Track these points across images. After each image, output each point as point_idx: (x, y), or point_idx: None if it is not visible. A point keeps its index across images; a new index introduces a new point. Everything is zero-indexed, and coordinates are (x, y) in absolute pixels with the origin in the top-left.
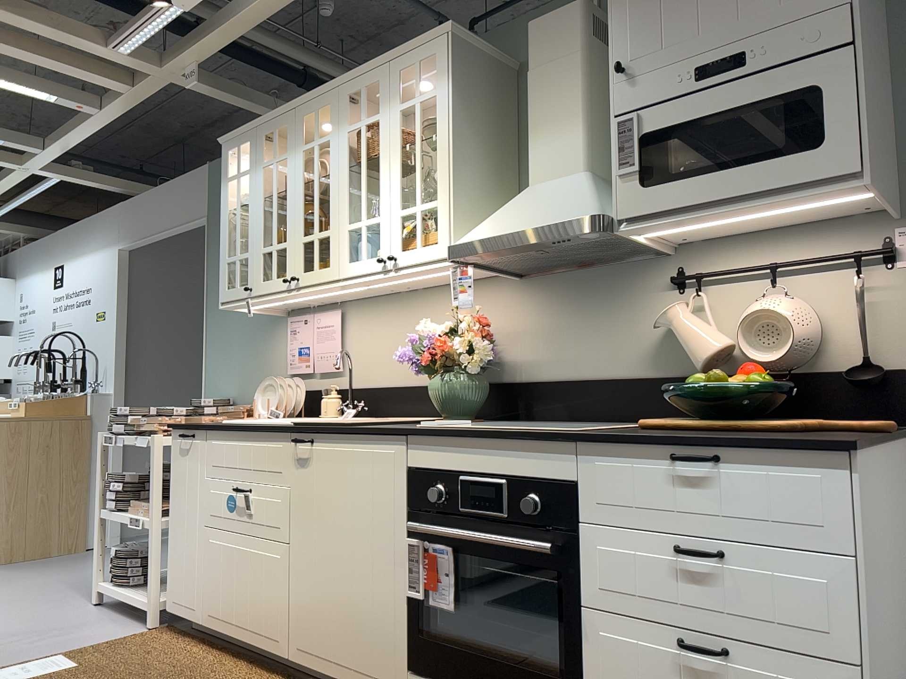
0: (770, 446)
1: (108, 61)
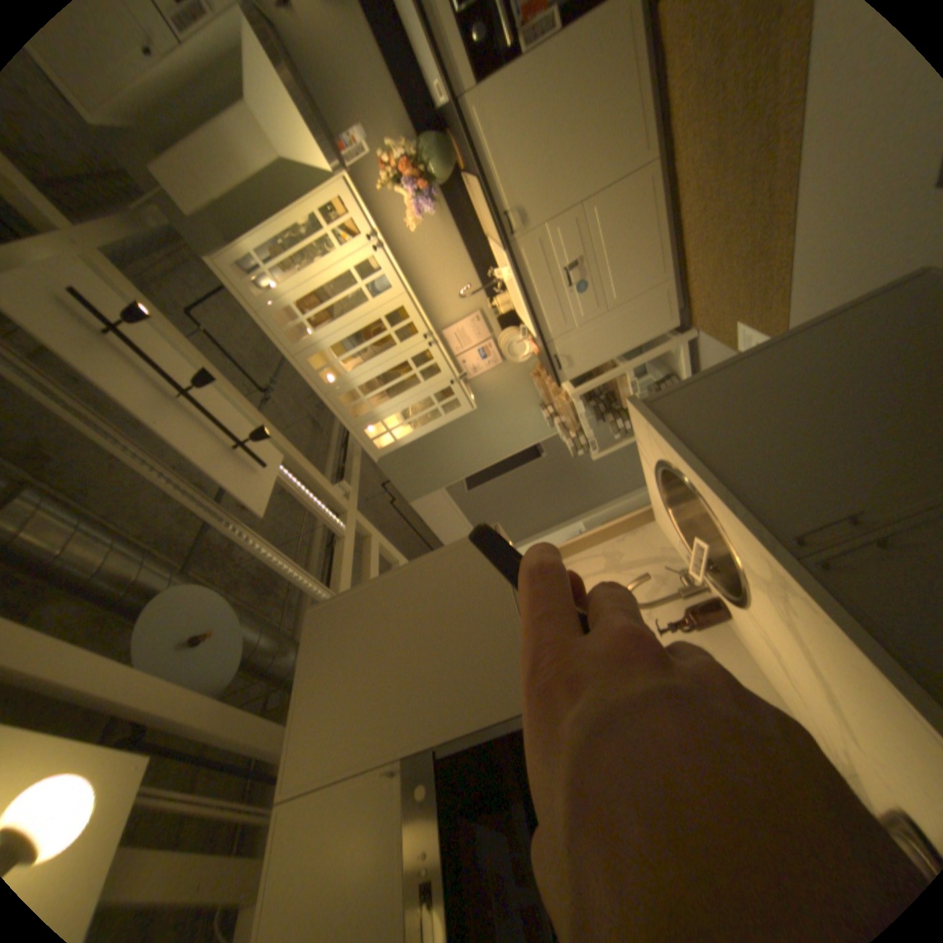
0: None
1: (355, 538)
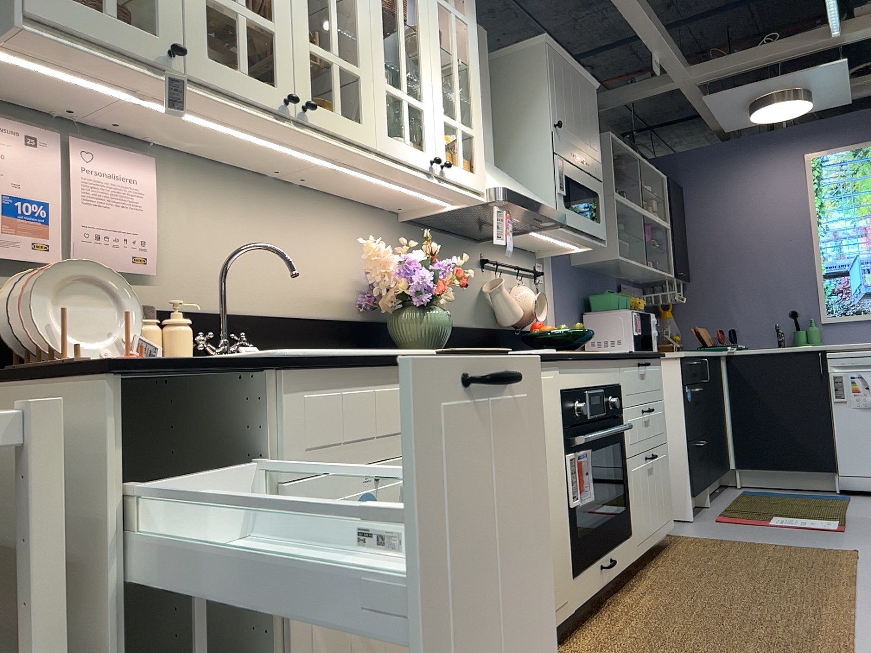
0: (657, 356)
1: None
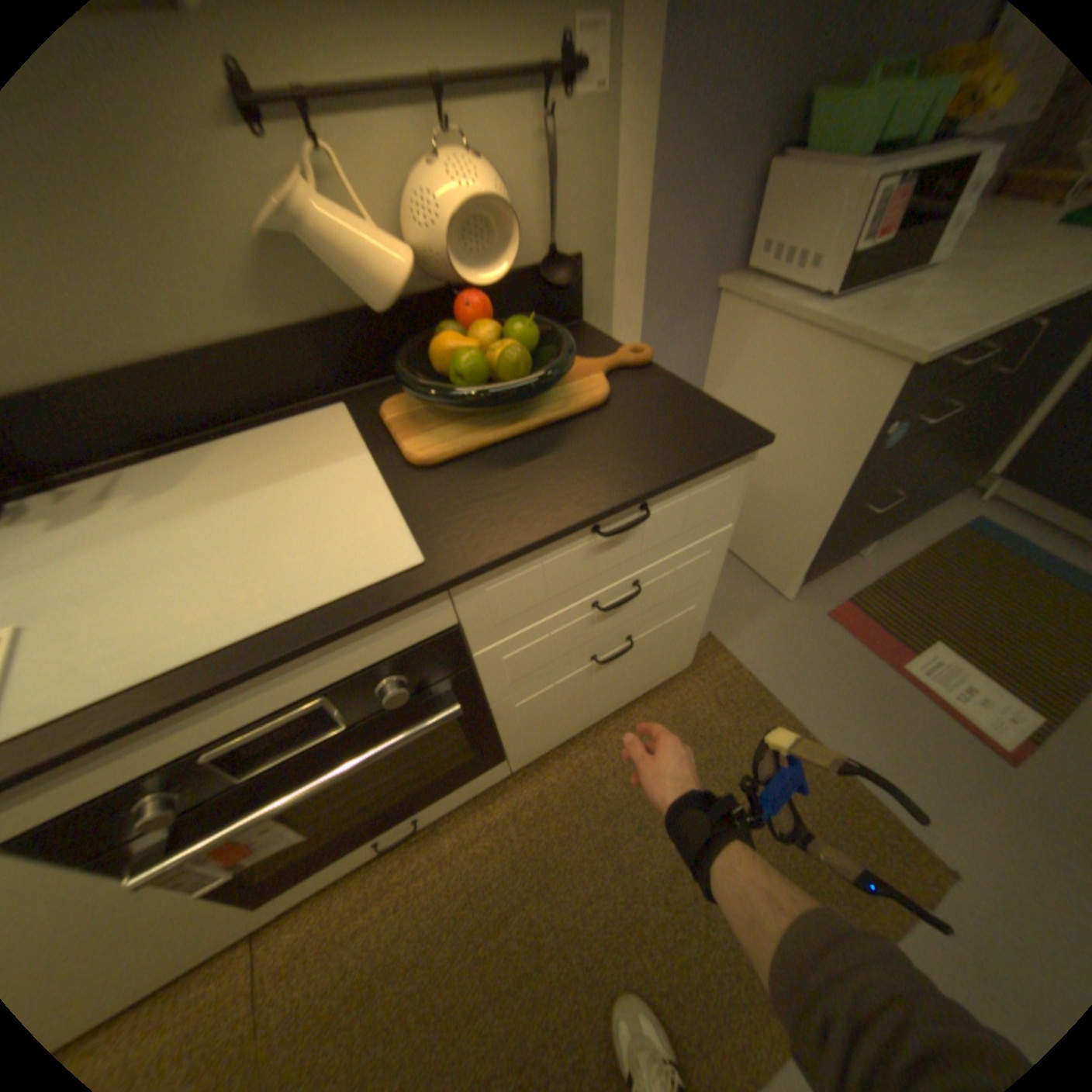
0: (705, 473)
1: None
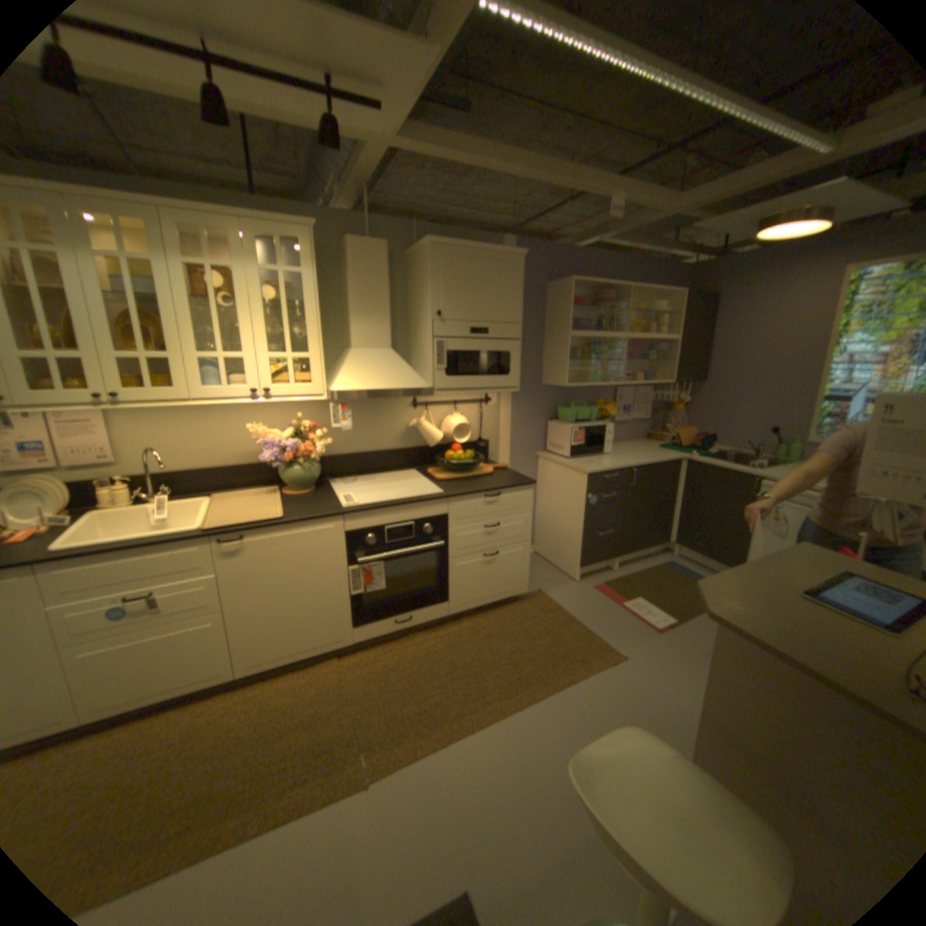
0: (516, 487)
1: None
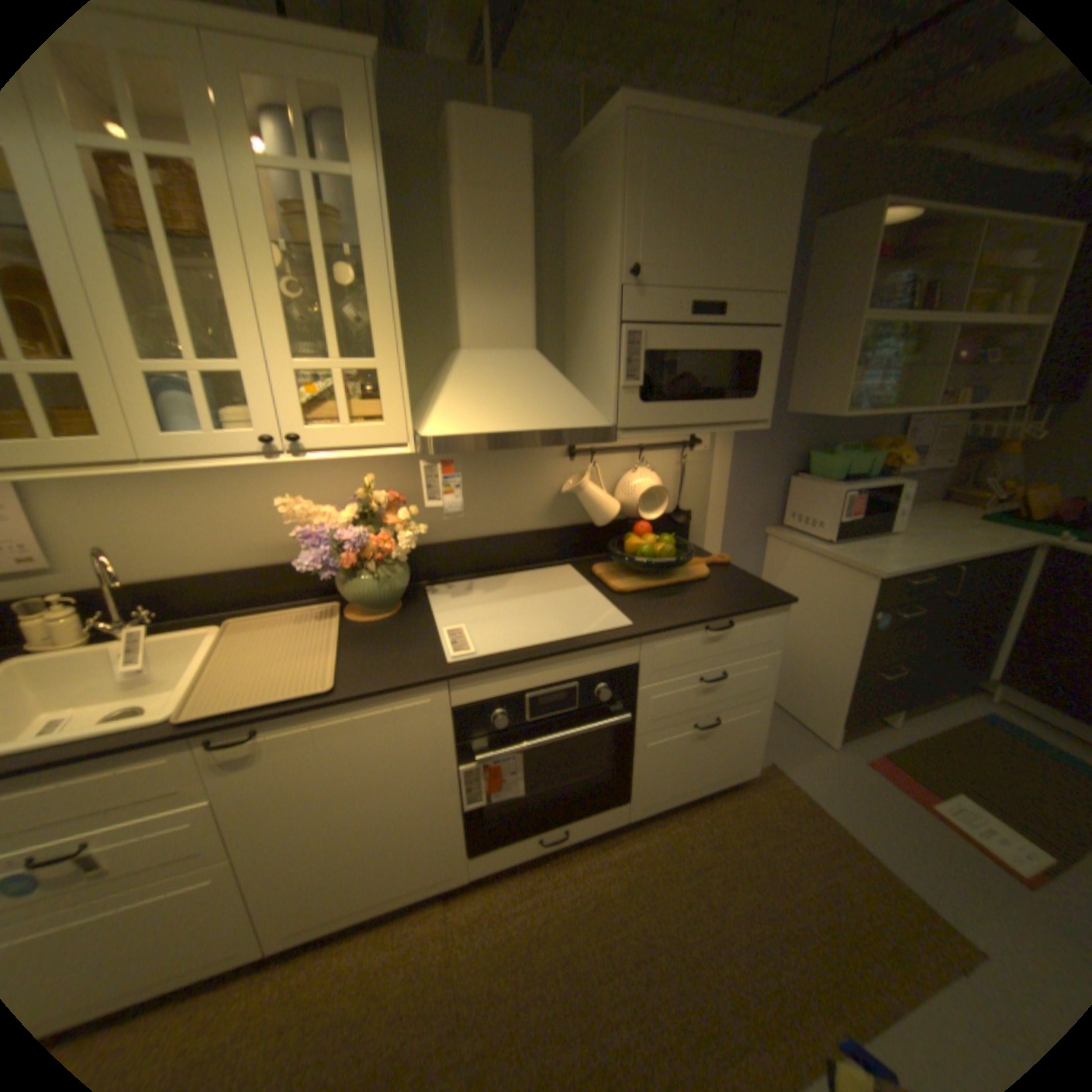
0: (762, 611)
1: None
